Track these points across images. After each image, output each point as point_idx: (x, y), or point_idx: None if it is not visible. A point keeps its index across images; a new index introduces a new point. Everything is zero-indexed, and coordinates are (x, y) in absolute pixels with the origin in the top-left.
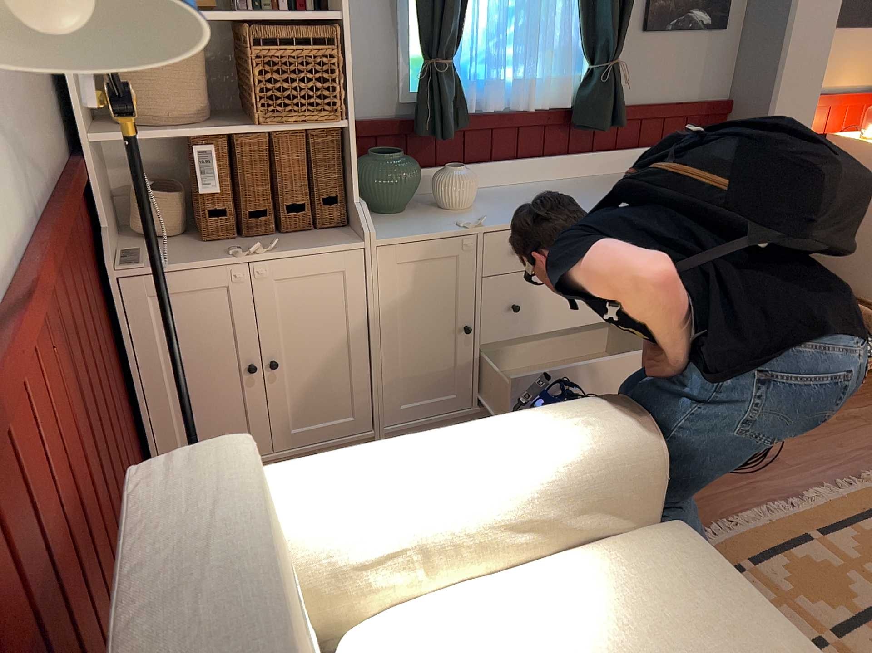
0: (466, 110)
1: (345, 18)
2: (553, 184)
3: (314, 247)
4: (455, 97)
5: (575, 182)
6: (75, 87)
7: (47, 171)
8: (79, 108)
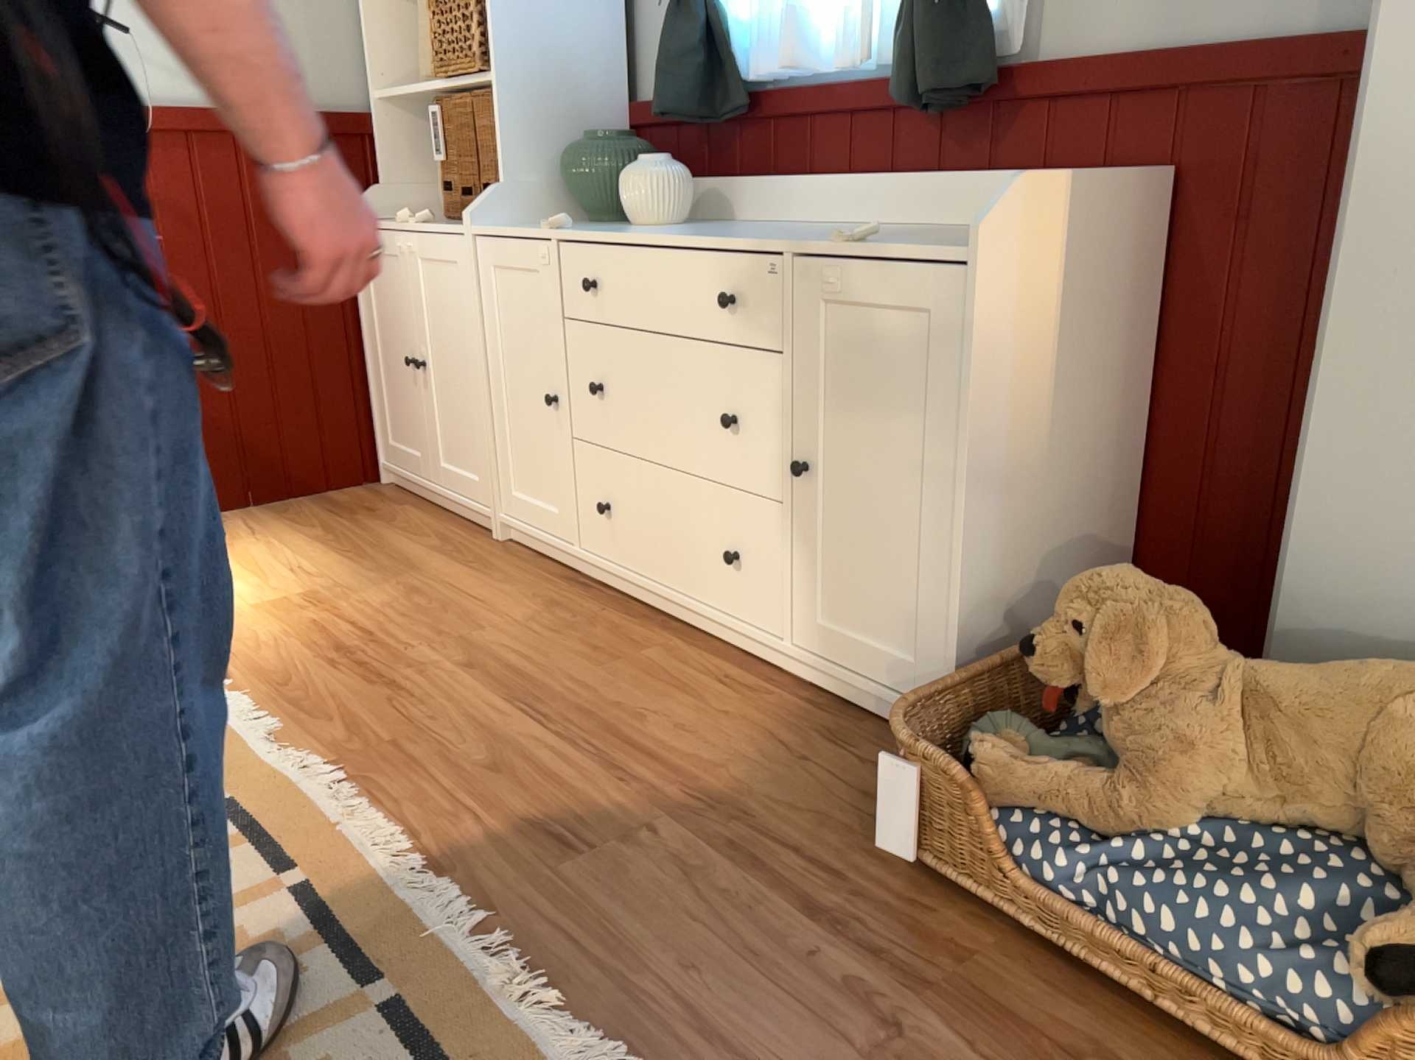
0: (739, 80)
1: None
2: (855, 228)
3: (448, 229)
4: (702, 54)
5: (897, 229)
6: (372, 48)
7: (172, 79)
8: (374, 68)
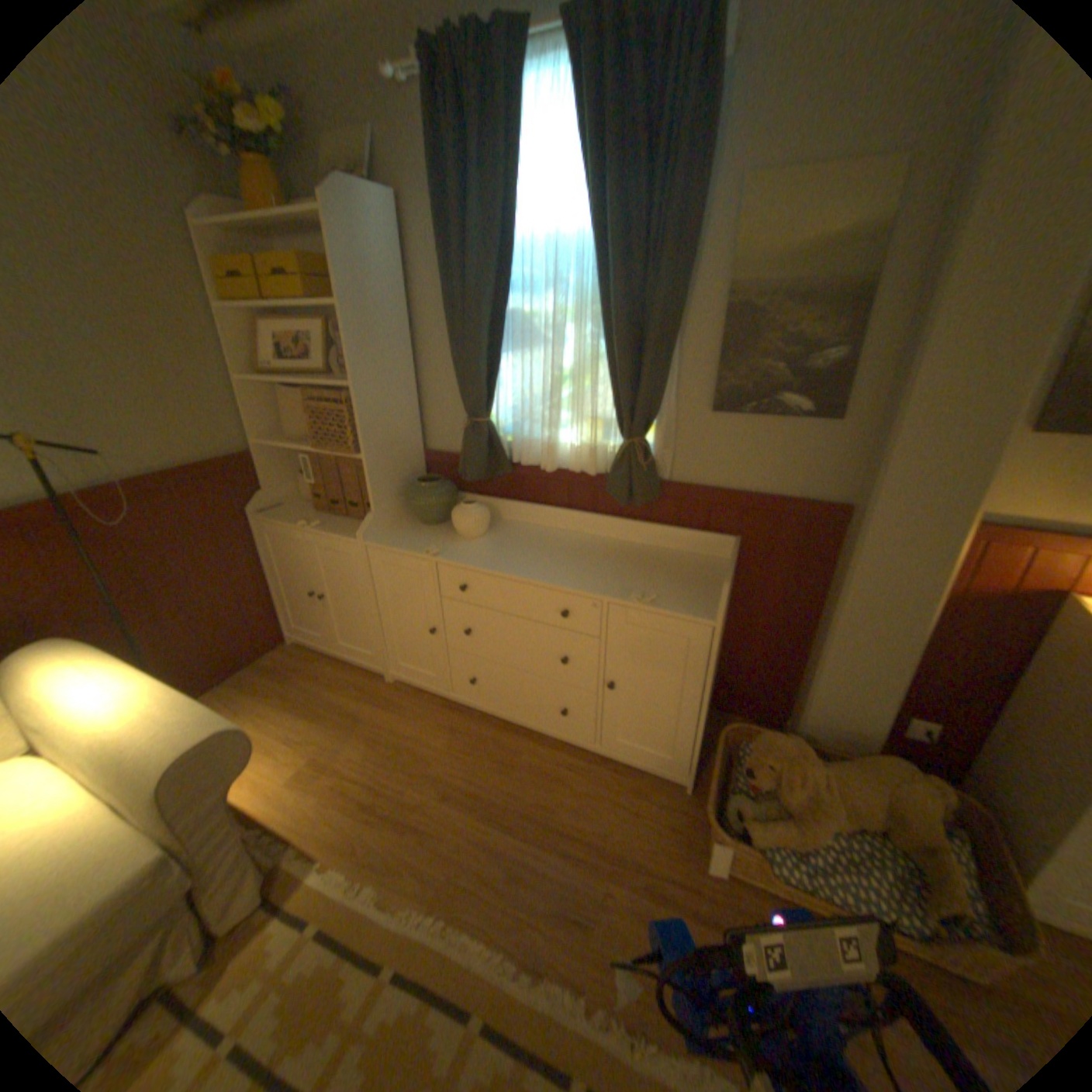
0: (509, 460)
1: (354, 385)
2: (586, 541)
3: (339, 533)
4: (490, 449)
5: (610, 545)
6: (247, 412)
7: (119, 460)
8: (250, 423)
